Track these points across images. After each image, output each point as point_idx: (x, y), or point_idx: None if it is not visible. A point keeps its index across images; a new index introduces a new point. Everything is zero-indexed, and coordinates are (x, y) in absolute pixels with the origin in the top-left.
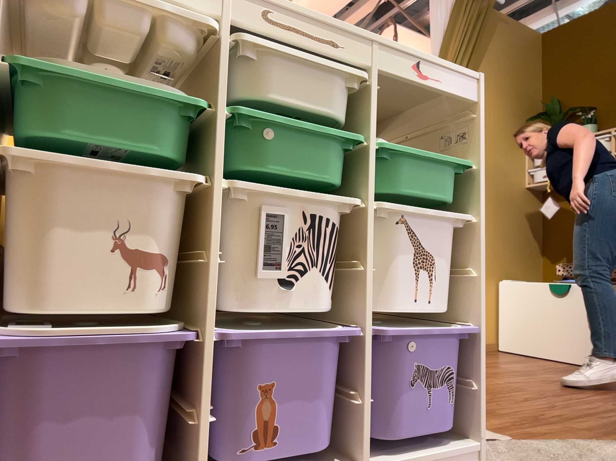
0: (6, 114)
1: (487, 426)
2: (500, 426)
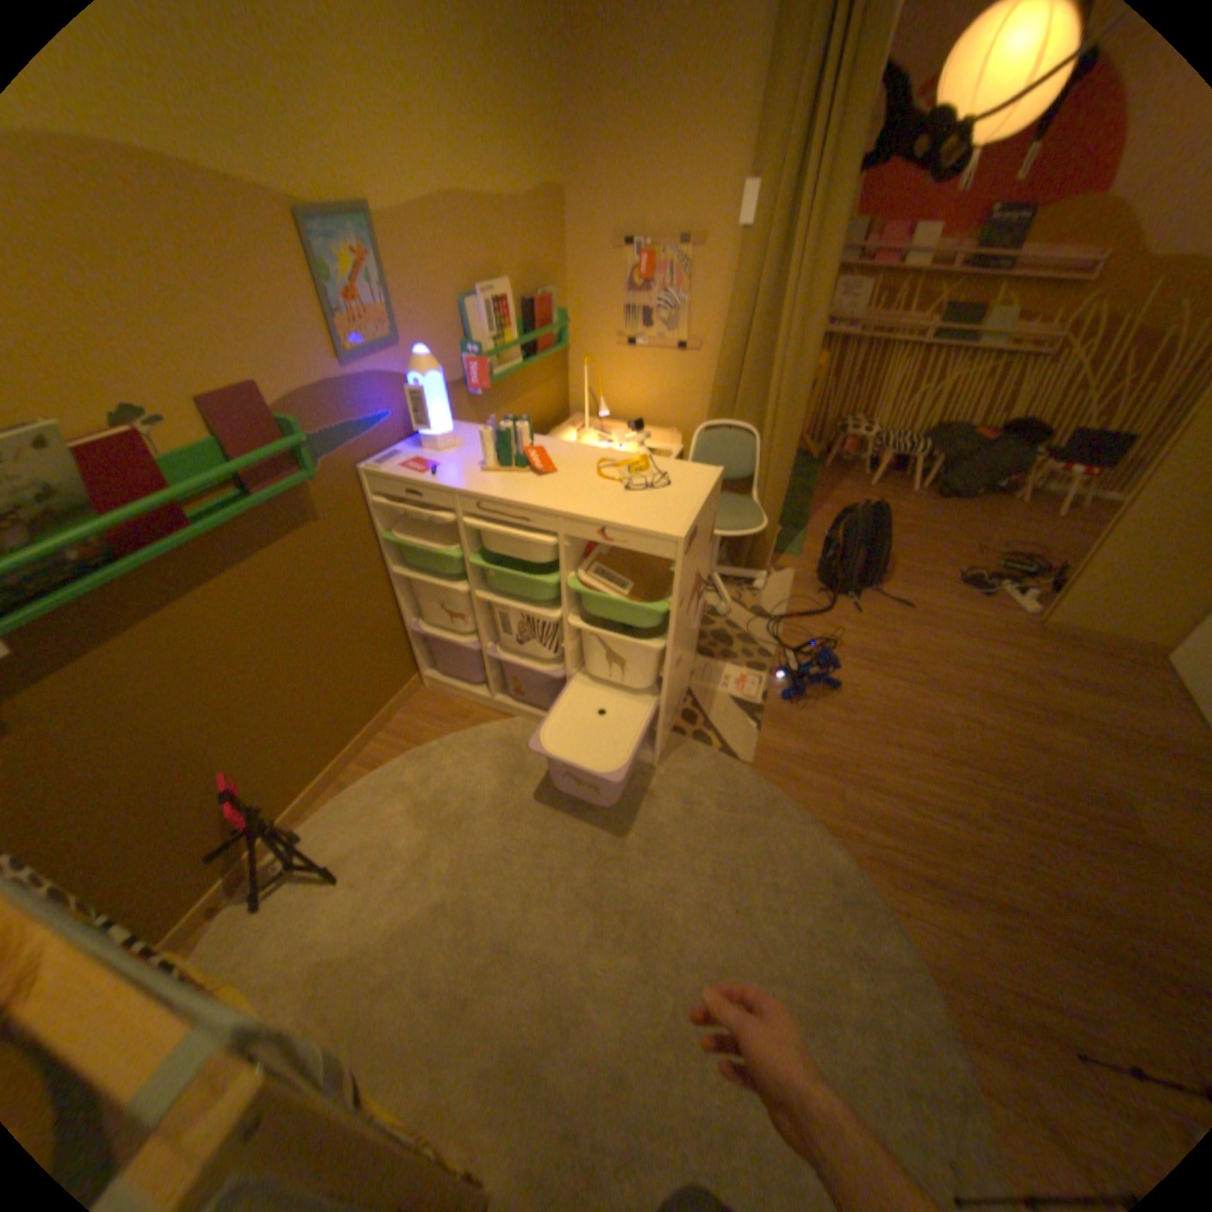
0: (398, 545)
1: (761, 750)
2: (774, 756)
